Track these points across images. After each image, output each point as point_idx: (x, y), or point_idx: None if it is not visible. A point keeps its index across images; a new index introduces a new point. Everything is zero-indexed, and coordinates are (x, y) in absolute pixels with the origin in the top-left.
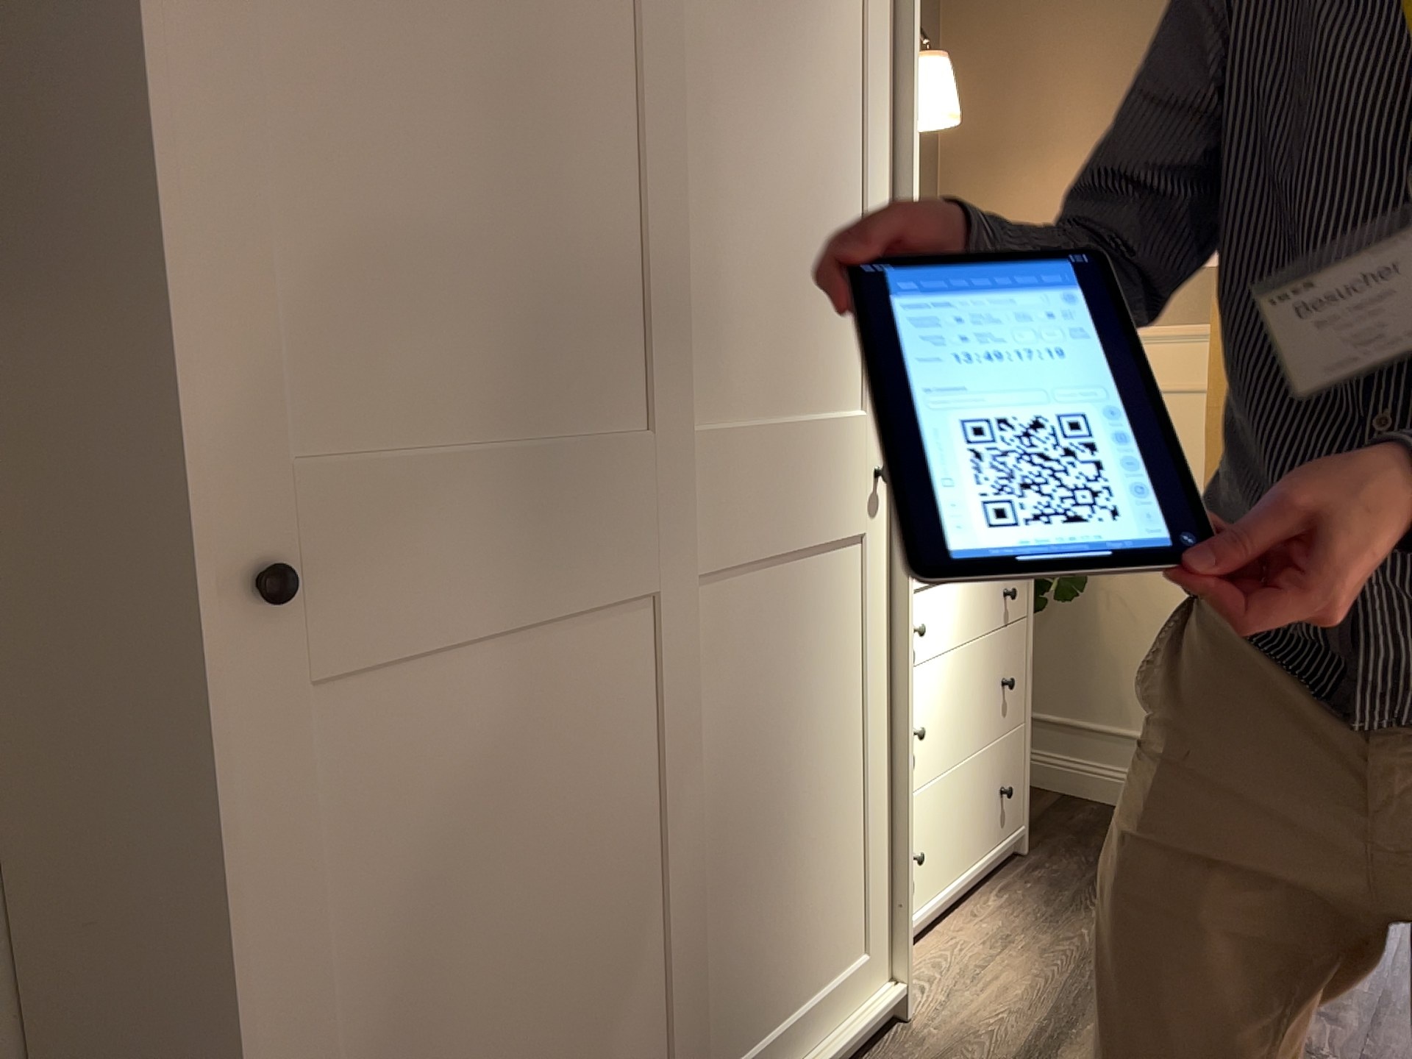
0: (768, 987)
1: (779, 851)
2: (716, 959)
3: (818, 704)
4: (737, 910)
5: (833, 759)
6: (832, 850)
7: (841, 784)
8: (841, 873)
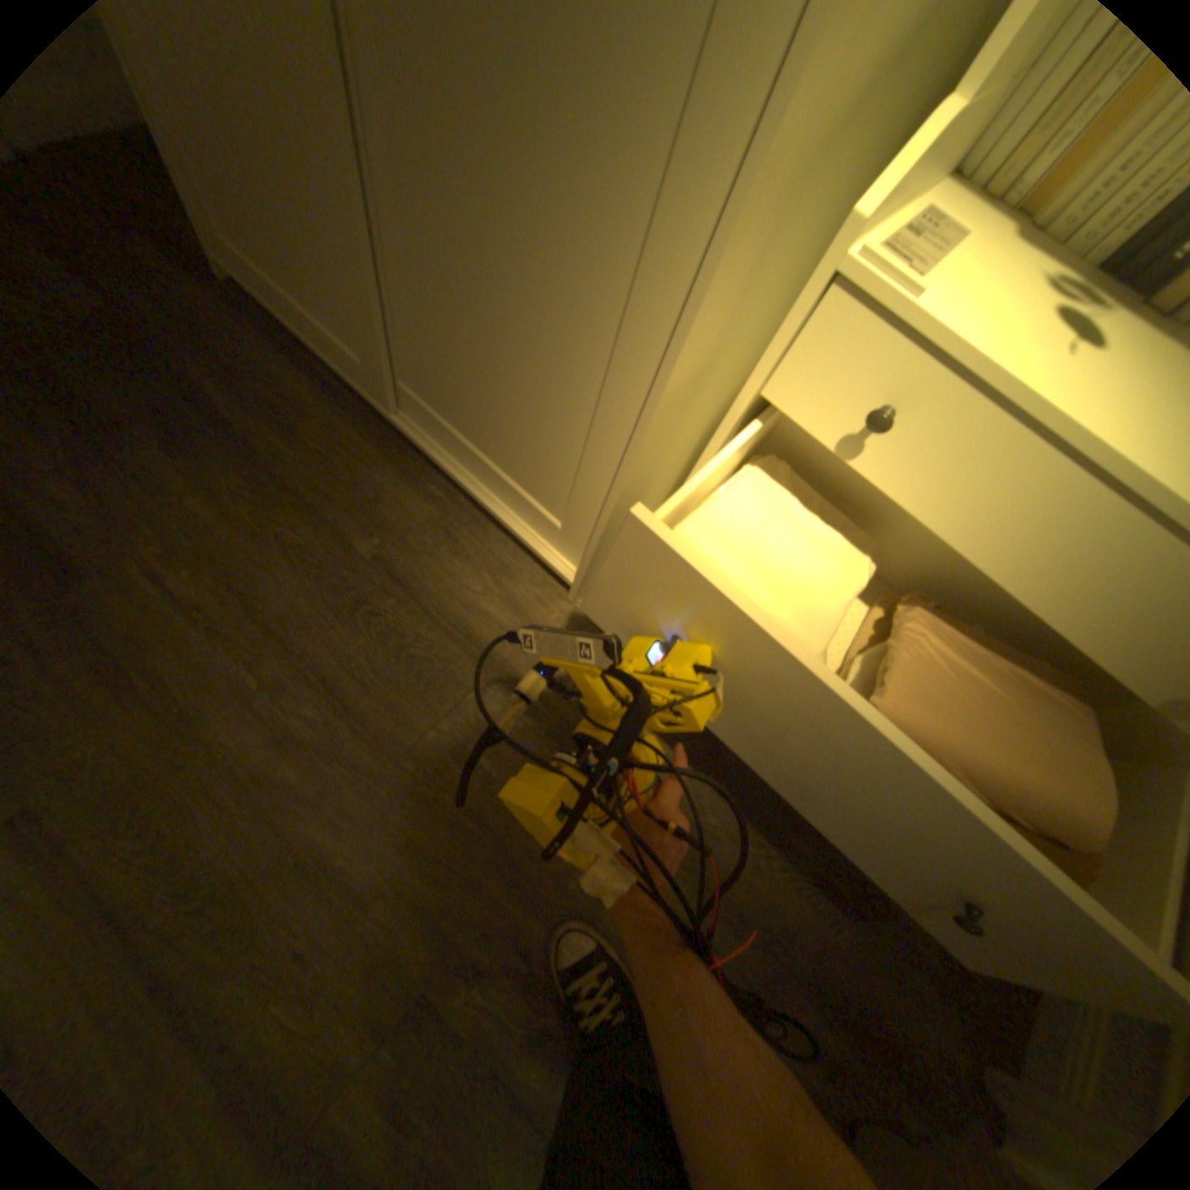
0: (460, 405)
1: (475, 319)
2: (410, 317)
3: (542, 217)
4: (429, 308)
5: (555, 317)
6: (539, 403)
7: (563, 361)
8: (547, 436)
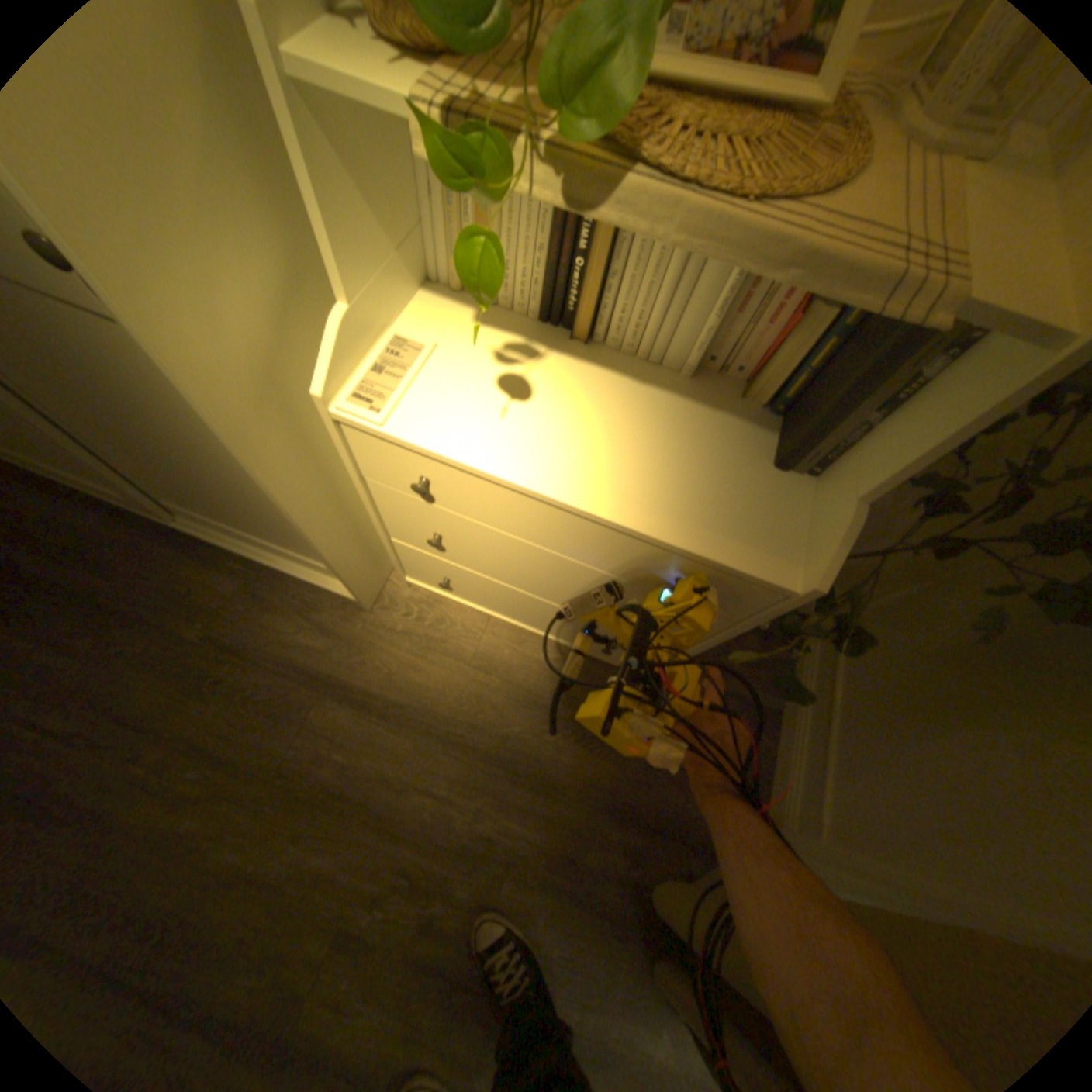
0: (207, 510)
1: (168, 467)
2: (130, 467)
3: (150, 419)
4: (137, 462)
5: (208, 465)
6: (247, 506)
7: (235, 485)
8: (269, 522)
